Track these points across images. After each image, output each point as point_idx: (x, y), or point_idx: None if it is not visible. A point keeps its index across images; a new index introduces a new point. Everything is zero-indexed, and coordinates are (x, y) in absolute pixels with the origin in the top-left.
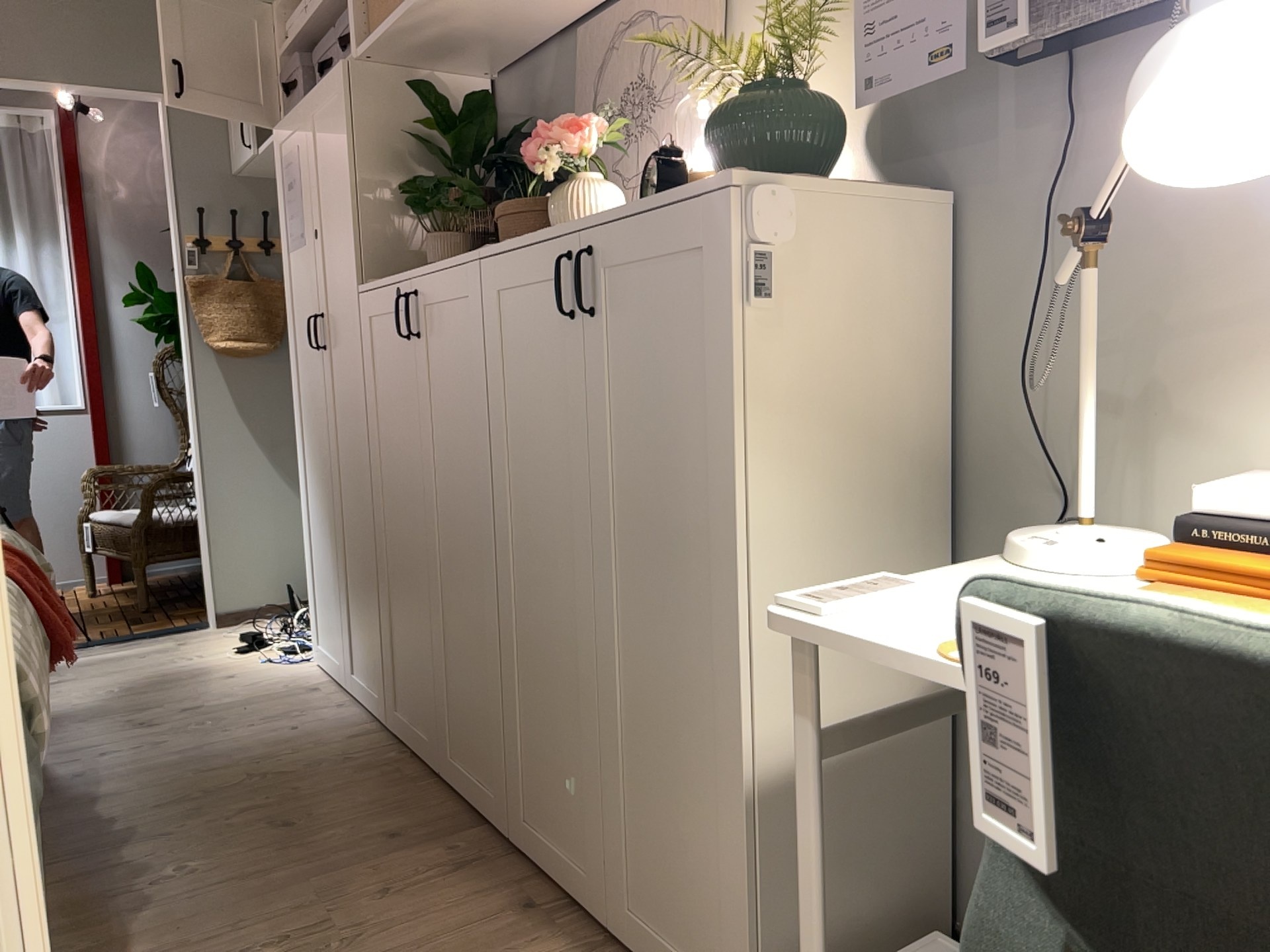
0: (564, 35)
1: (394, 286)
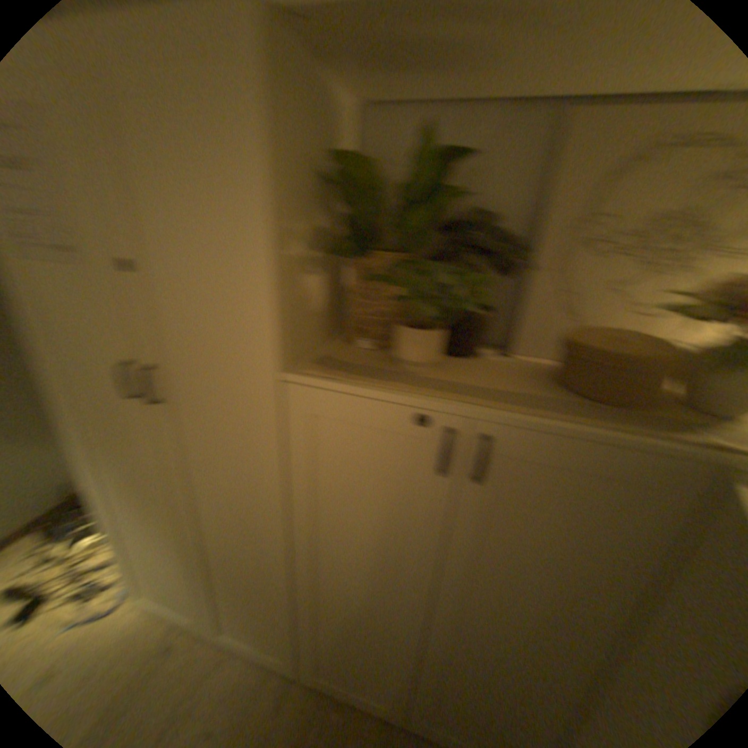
0: (523, 100)
1: (418, 409)
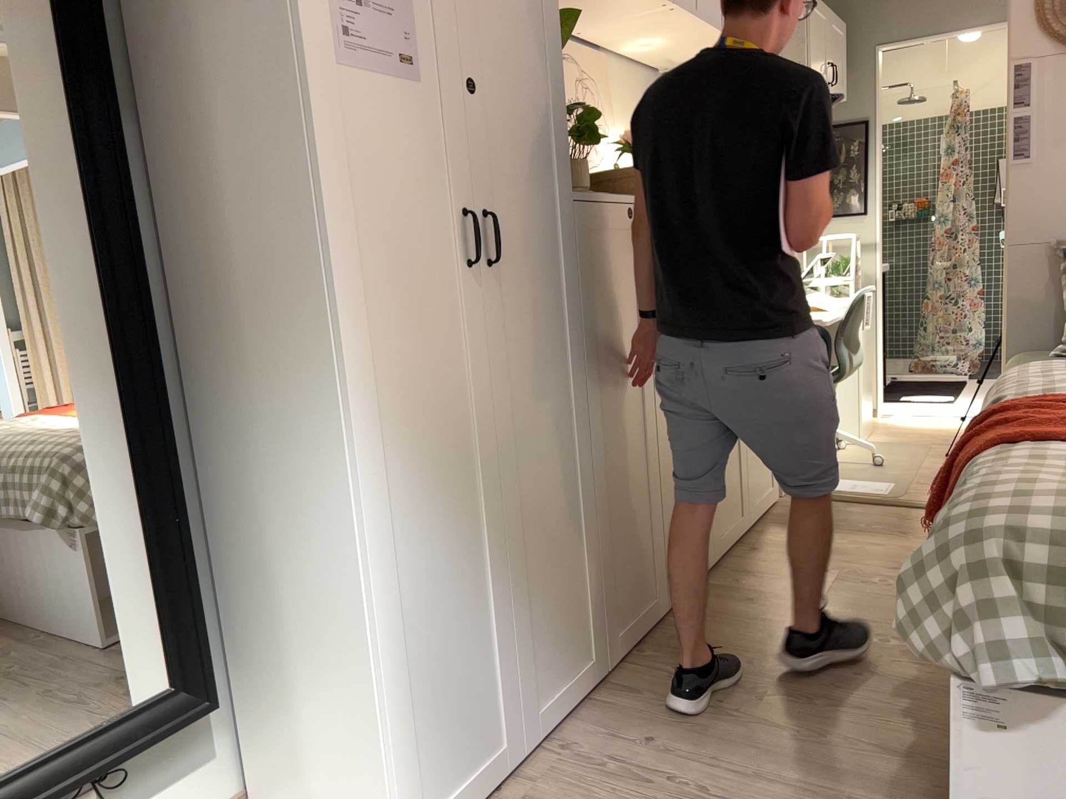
0: None
1: (629, 205)
